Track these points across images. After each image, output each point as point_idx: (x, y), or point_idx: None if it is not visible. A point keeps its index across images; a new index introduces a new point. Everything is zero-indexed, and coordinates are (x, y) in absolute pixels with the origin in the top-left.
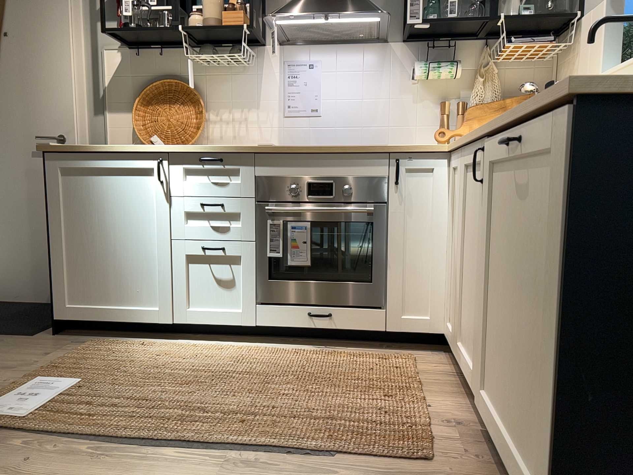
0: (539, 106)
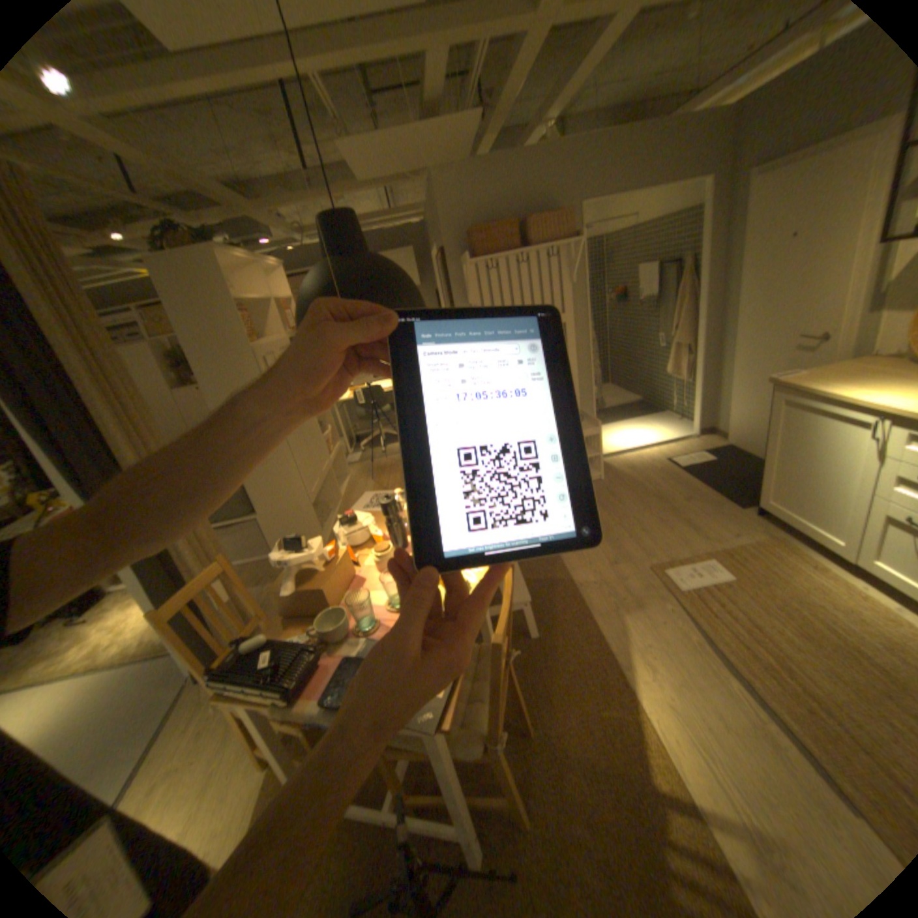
0: None
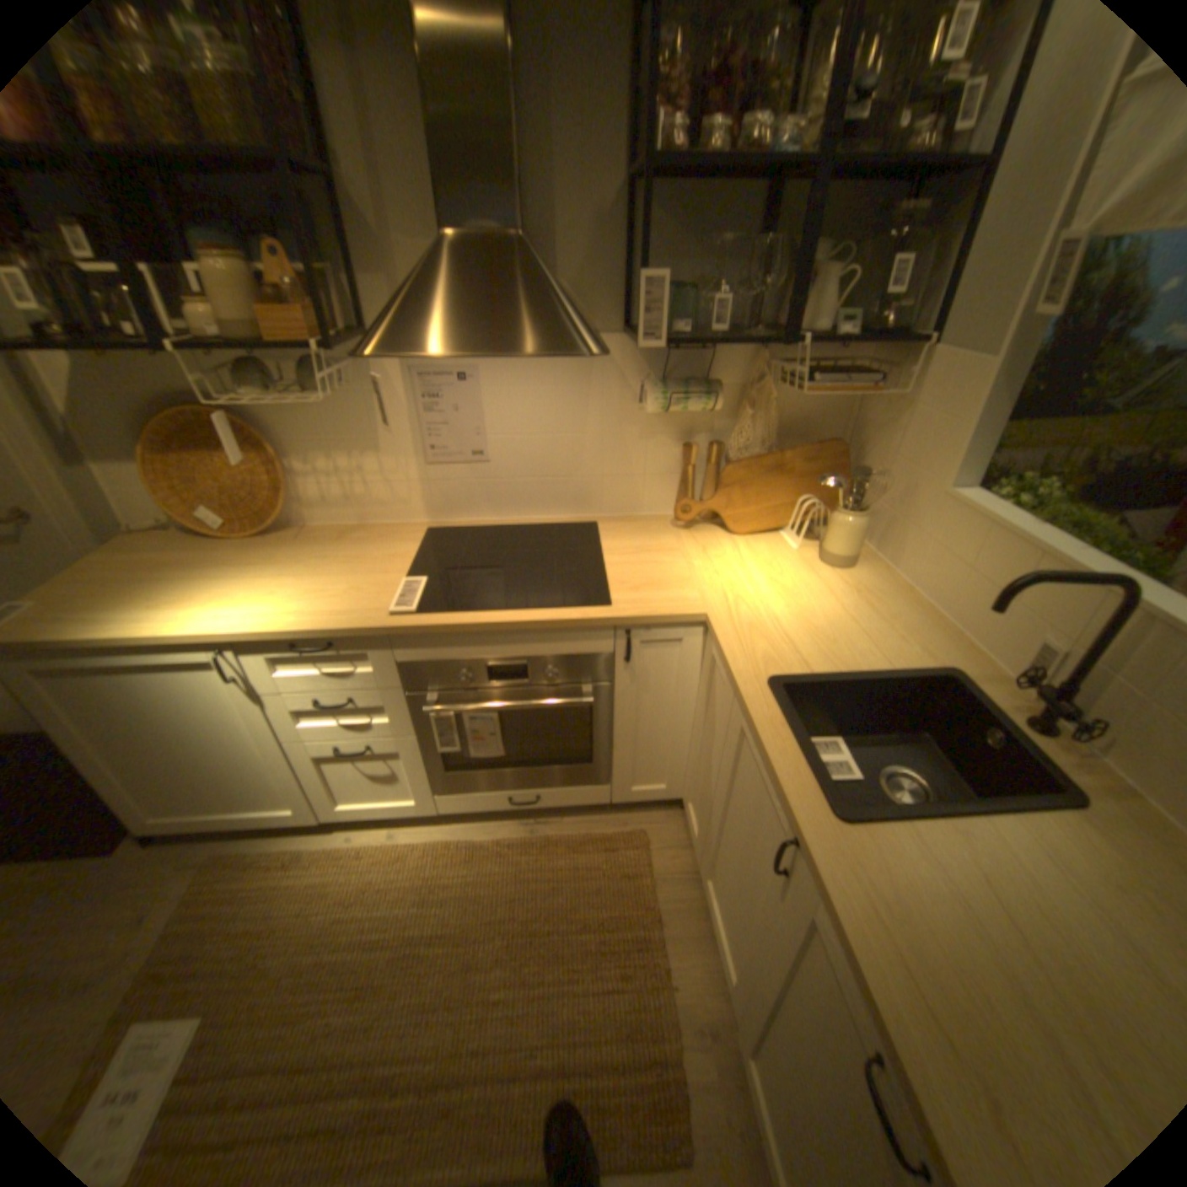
0: None
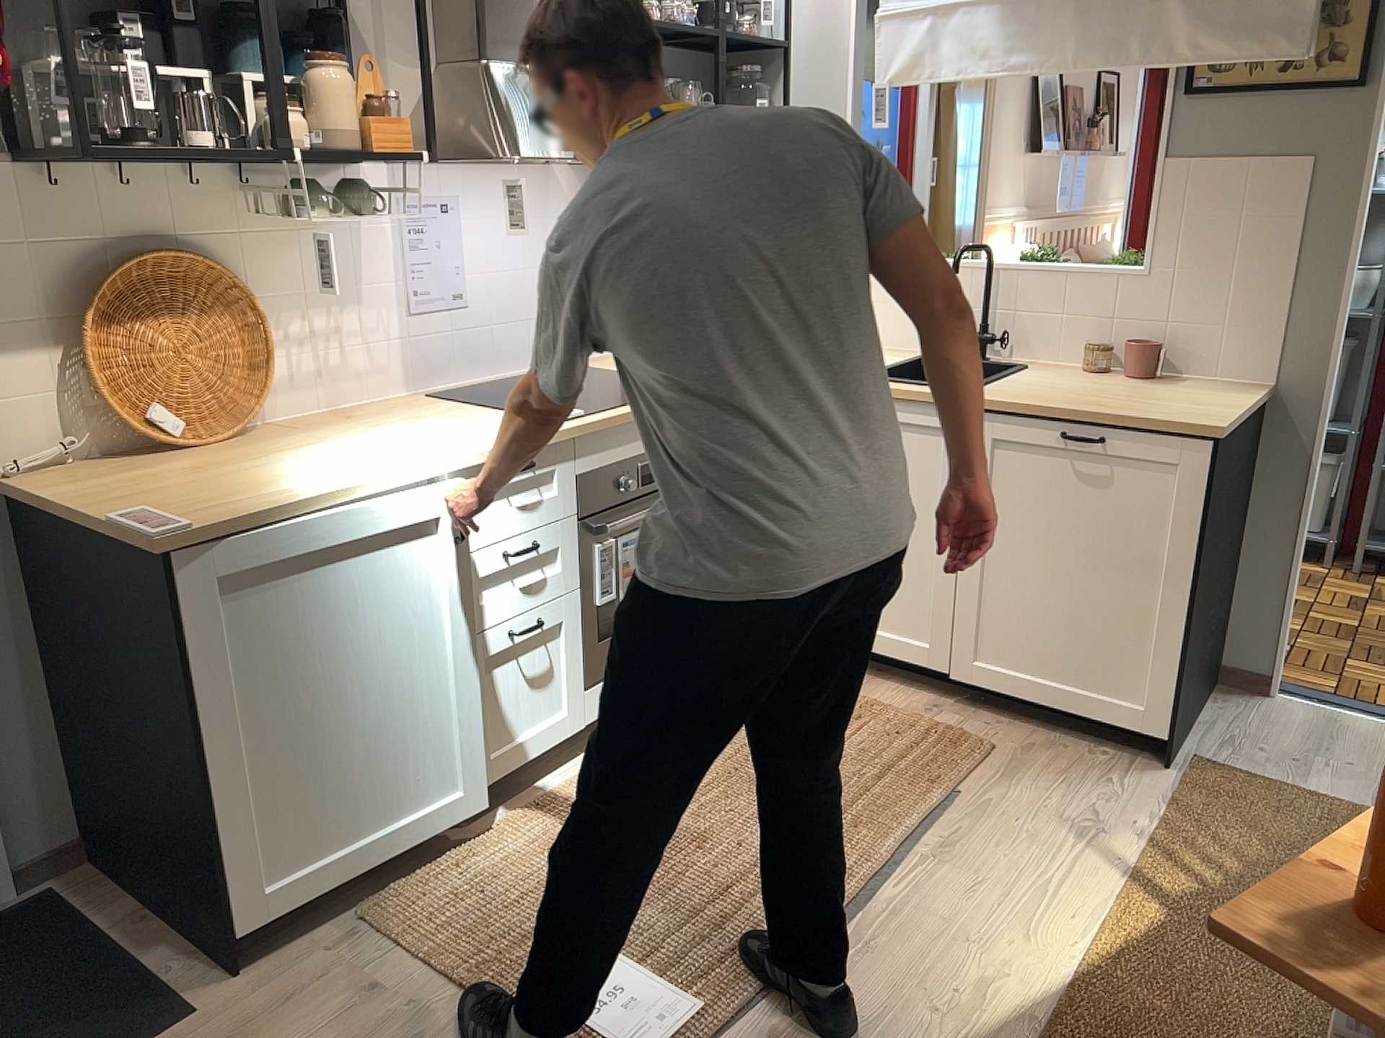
0: (1128, 416)
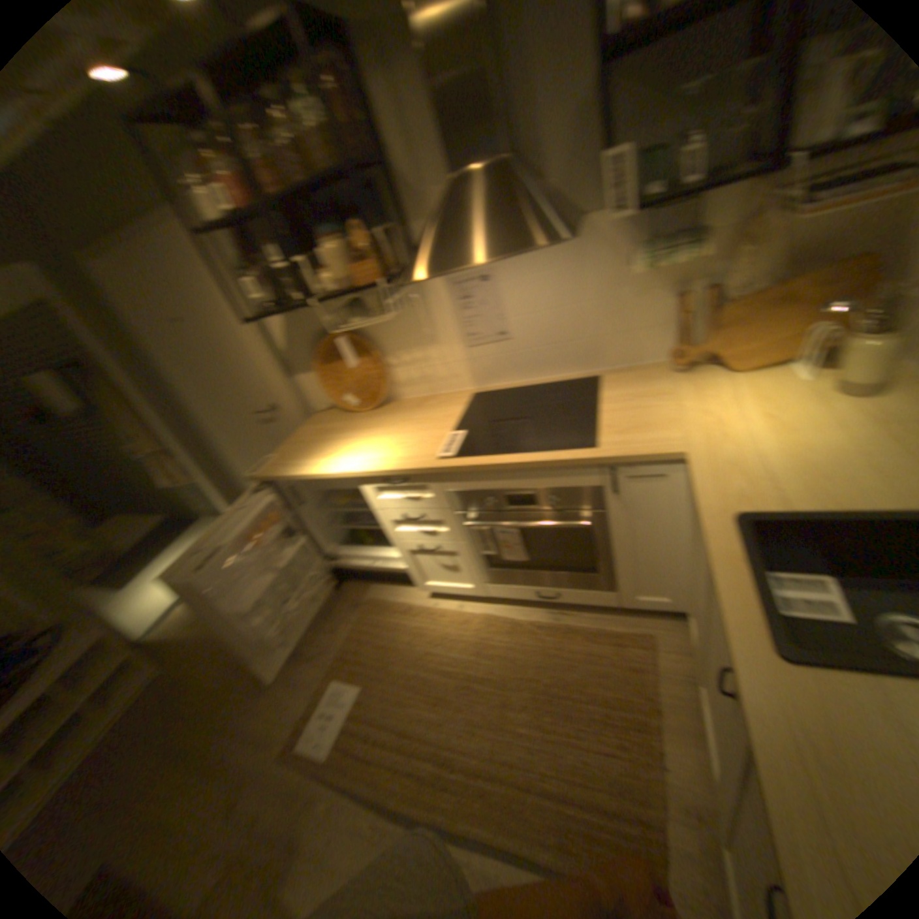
0: None
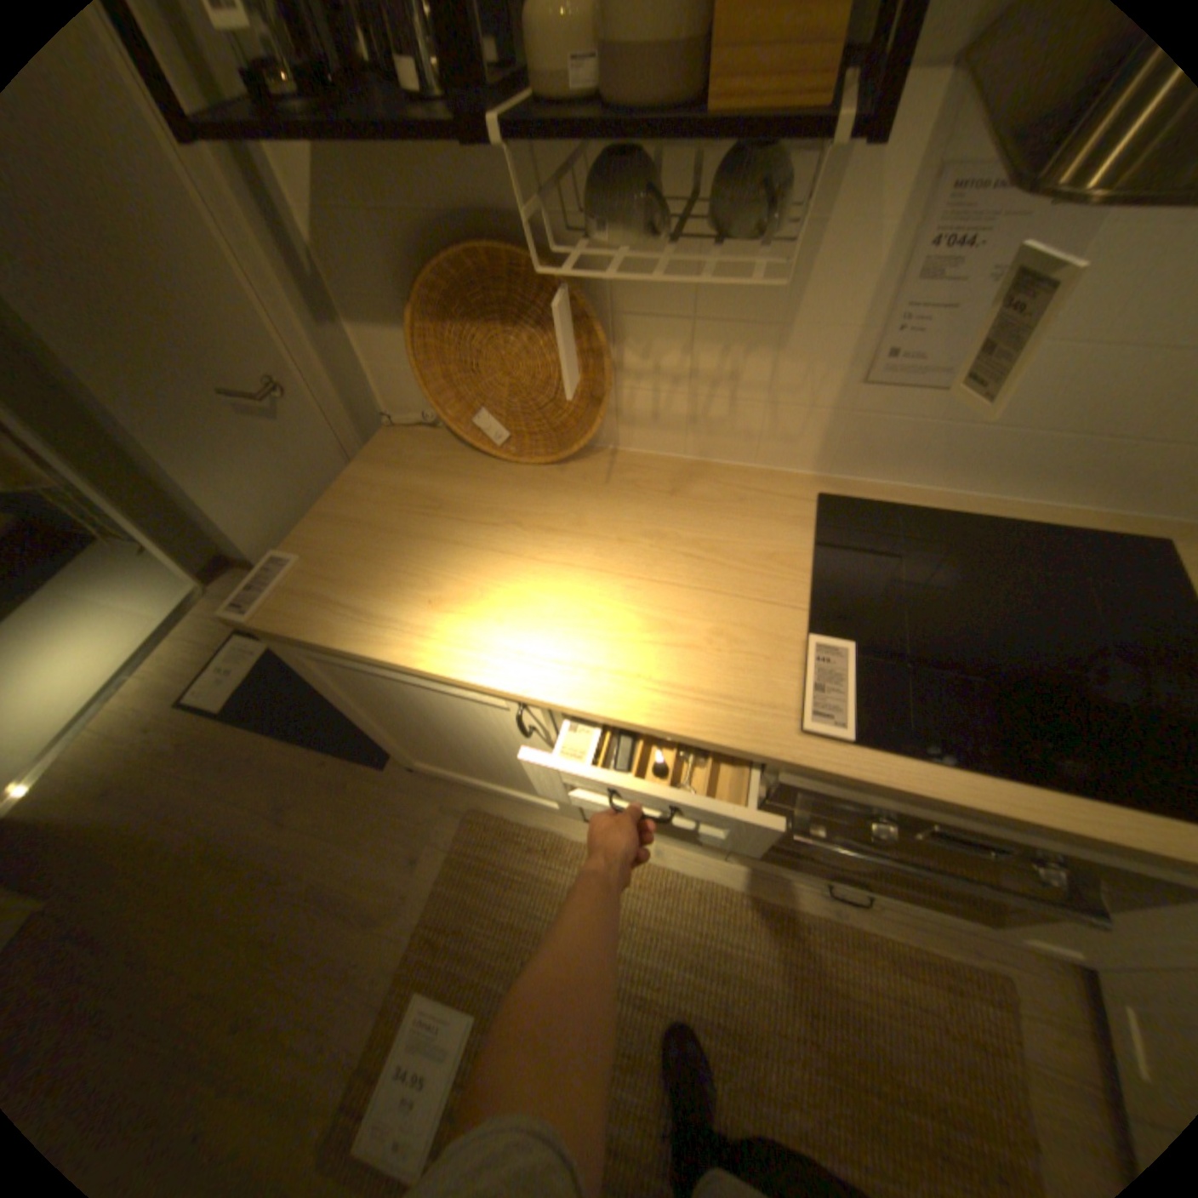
0: None
